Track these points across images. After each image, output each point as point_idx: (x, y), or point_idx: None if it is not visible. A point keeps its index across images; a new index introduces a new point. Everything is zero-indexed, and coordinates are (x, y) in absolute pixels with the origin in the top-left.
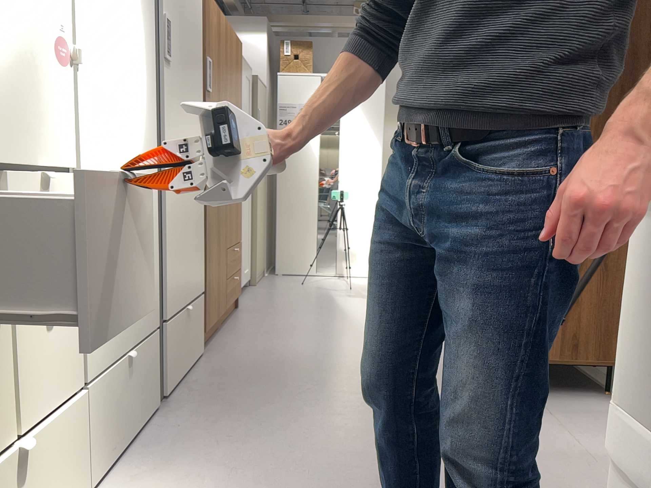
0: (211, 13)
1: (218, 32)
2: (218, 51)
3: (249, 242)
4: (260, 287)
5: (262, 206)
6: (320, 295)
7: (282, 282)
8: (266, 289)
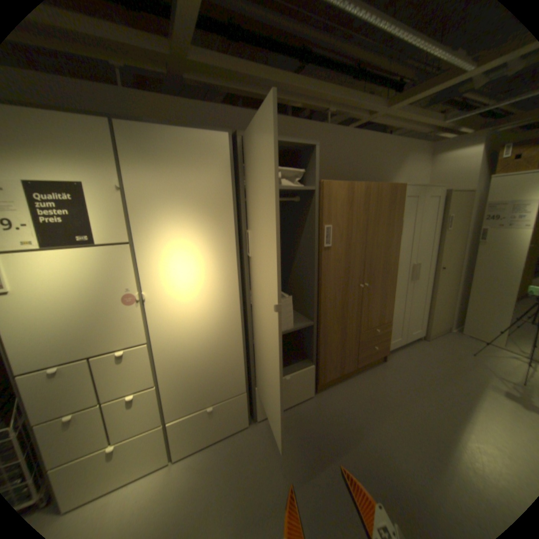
0: (335, 193)
1: (349, 199)
2: (348, 212)
3: (426, 313)
4: (431, 345)
5: (451, 285)
6: (474, 378)
7: (457, 346)
8: (433, 350)
